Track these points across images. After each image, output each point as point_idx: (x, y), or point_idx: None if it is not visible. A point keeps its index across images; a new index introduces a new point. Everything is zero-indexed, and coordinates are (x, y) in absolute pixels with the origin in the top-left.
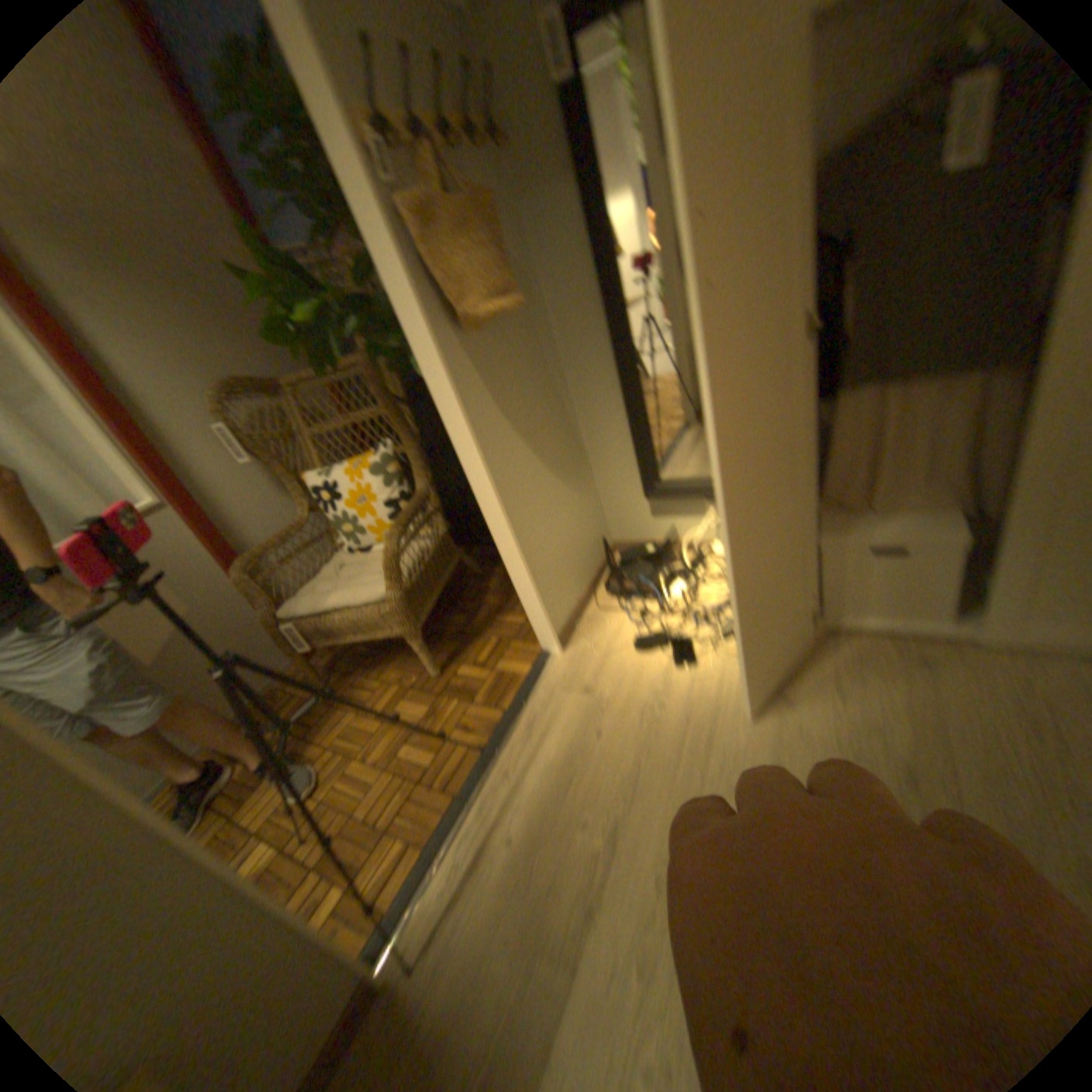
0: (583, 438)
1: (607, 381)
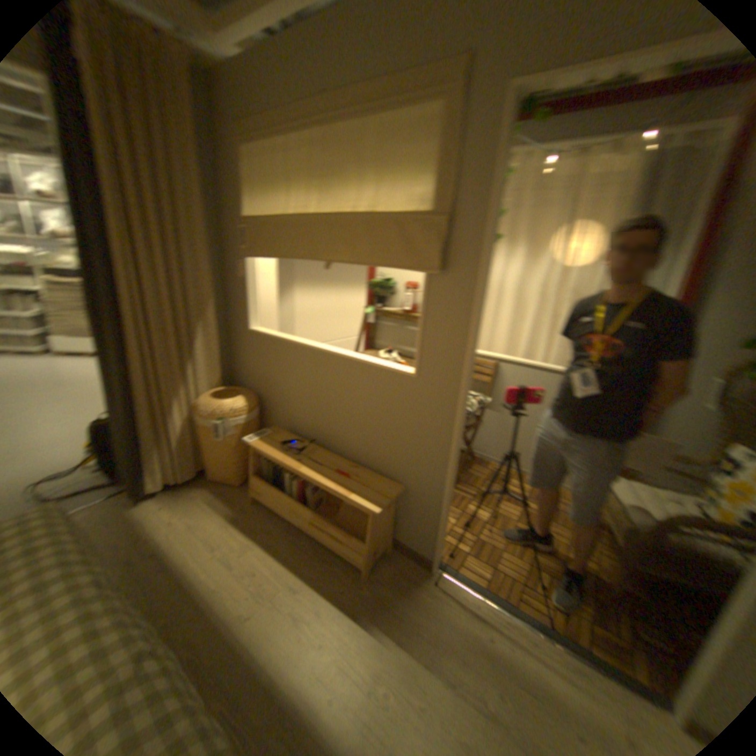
0: None
1: None
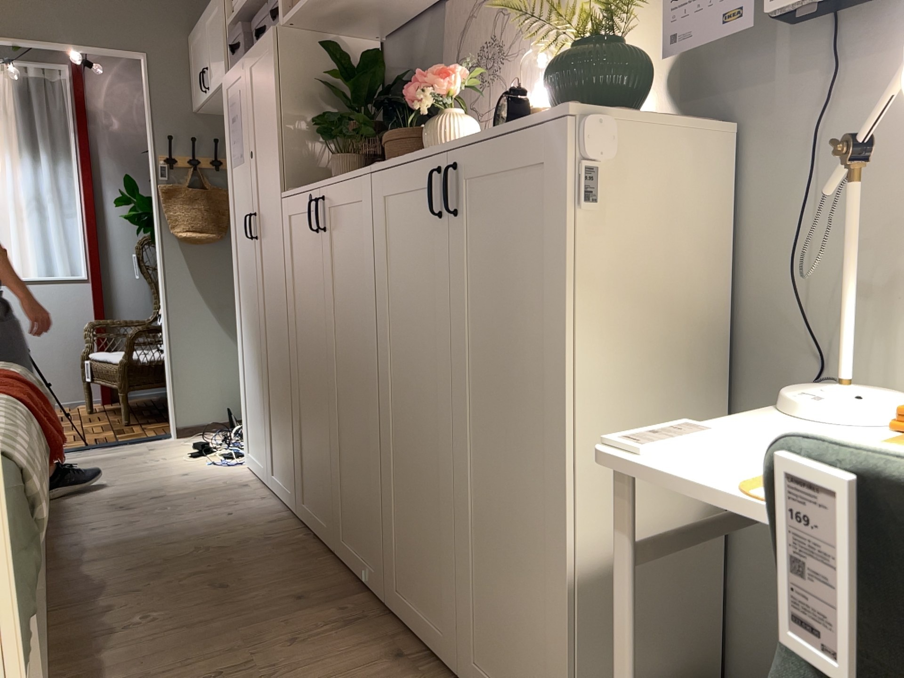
0: None
1: None
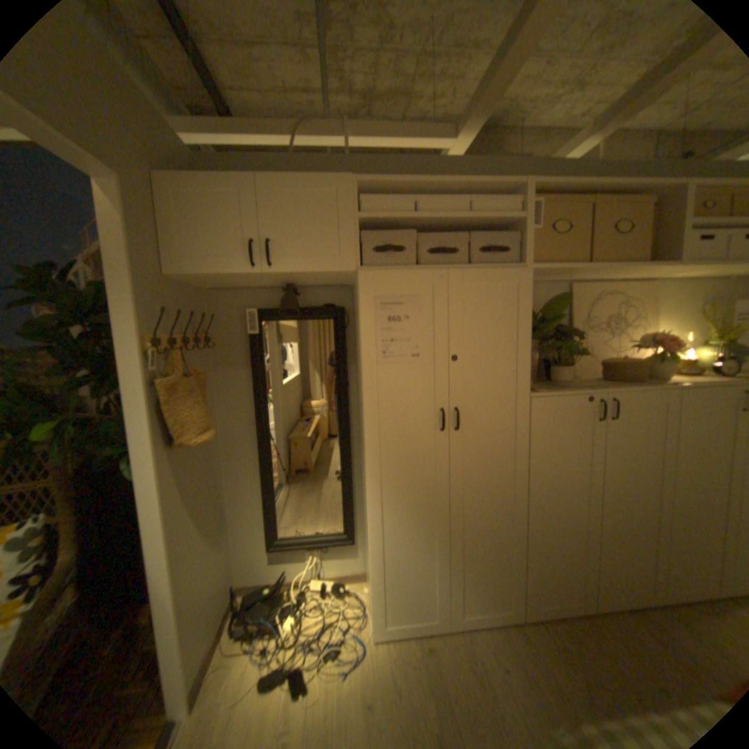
0: (225, 511)
1: (249, 475)
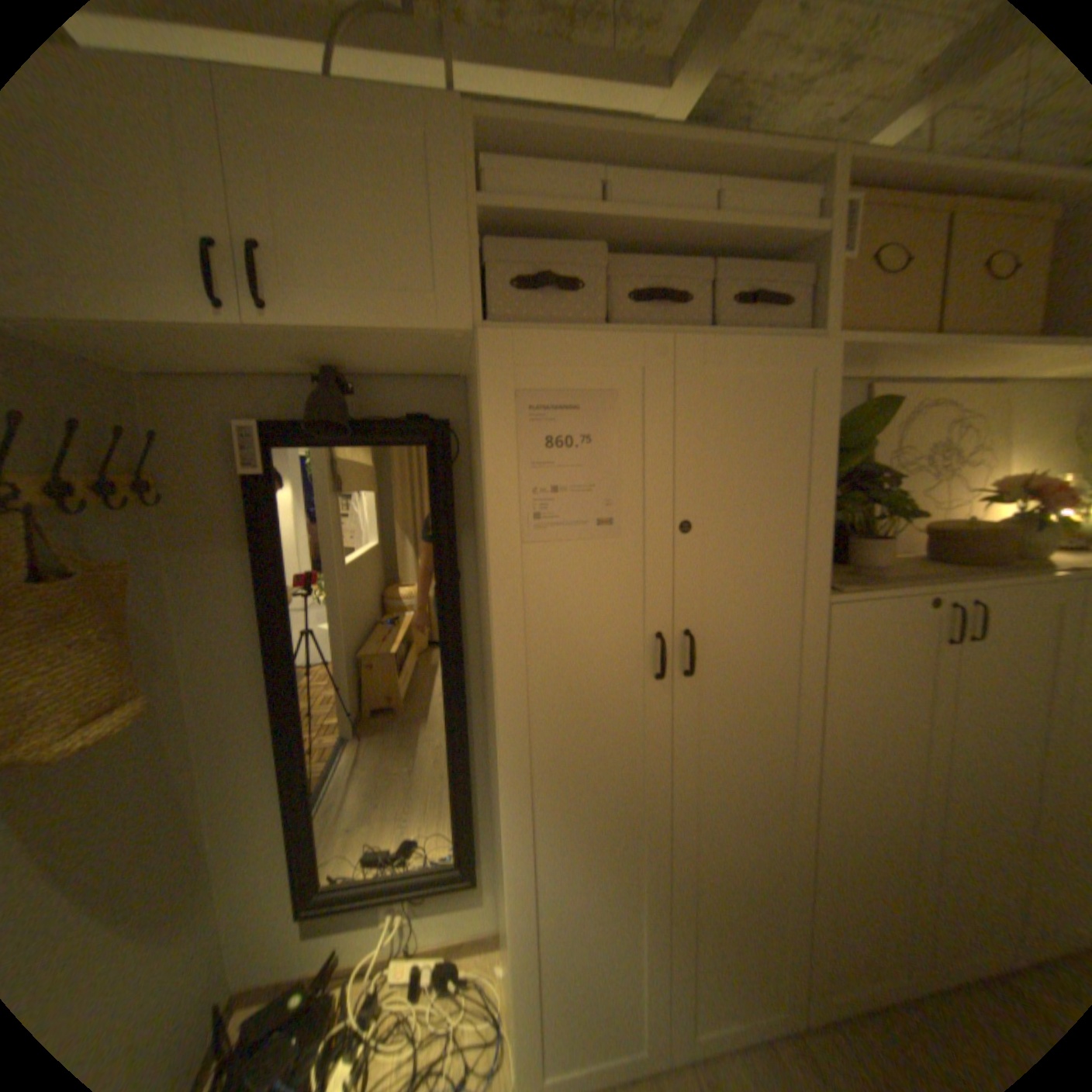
0: (204, 844)
1: (256, 767)
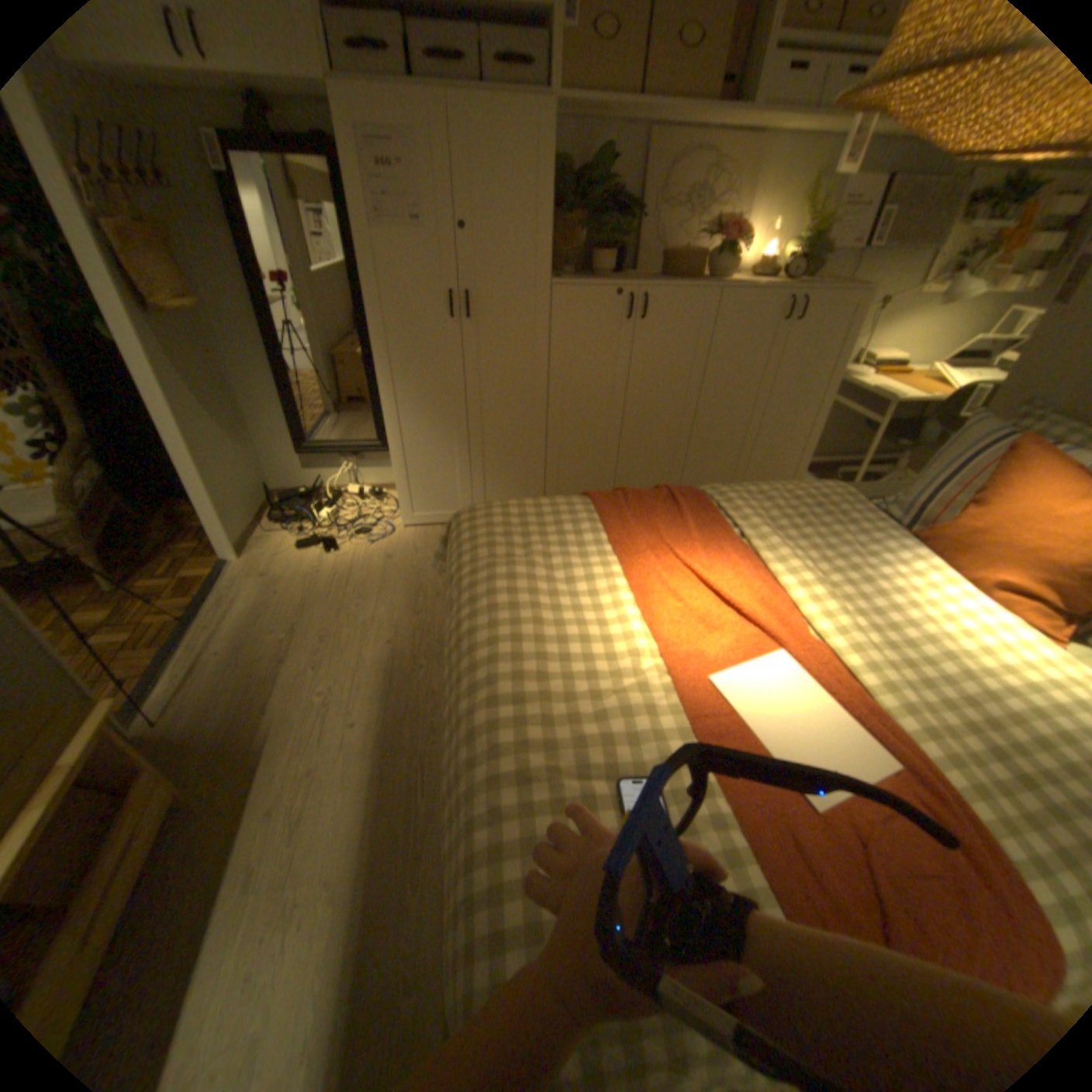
0: (243, 408)
1: (262, 369)
